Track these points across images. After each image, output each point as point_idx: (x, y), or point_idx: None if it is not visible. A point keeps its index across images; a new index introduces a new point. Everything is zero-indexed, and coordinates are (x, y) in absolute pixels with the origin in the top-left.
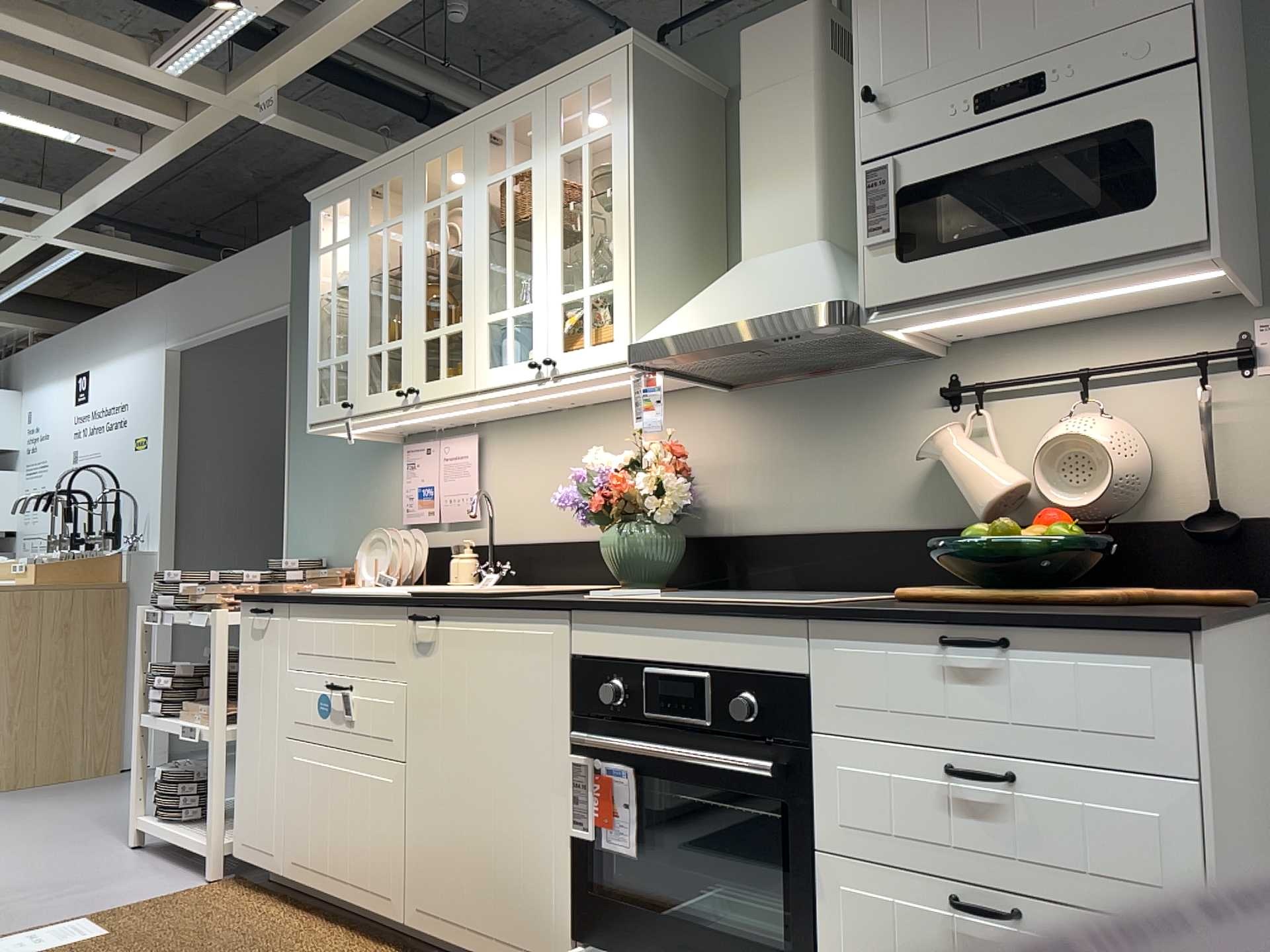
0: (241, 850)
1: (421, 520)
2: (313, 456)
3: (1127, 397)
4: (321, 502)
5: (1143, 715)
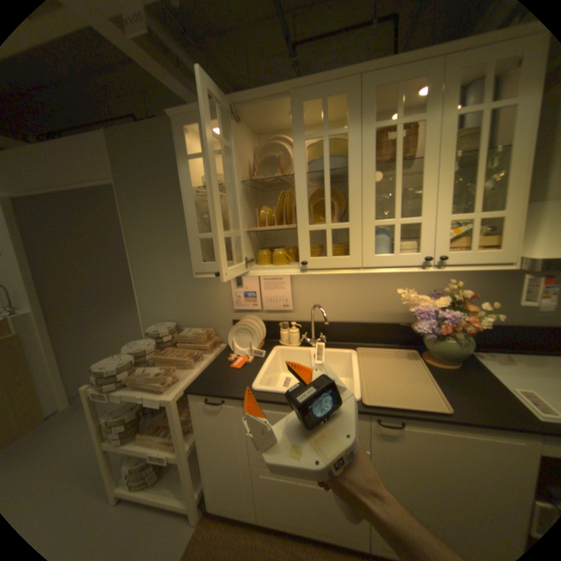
0: (215, 512)
1: (248, 308)
2: (152, 269)
3: None
4: (164, 294)
5: None
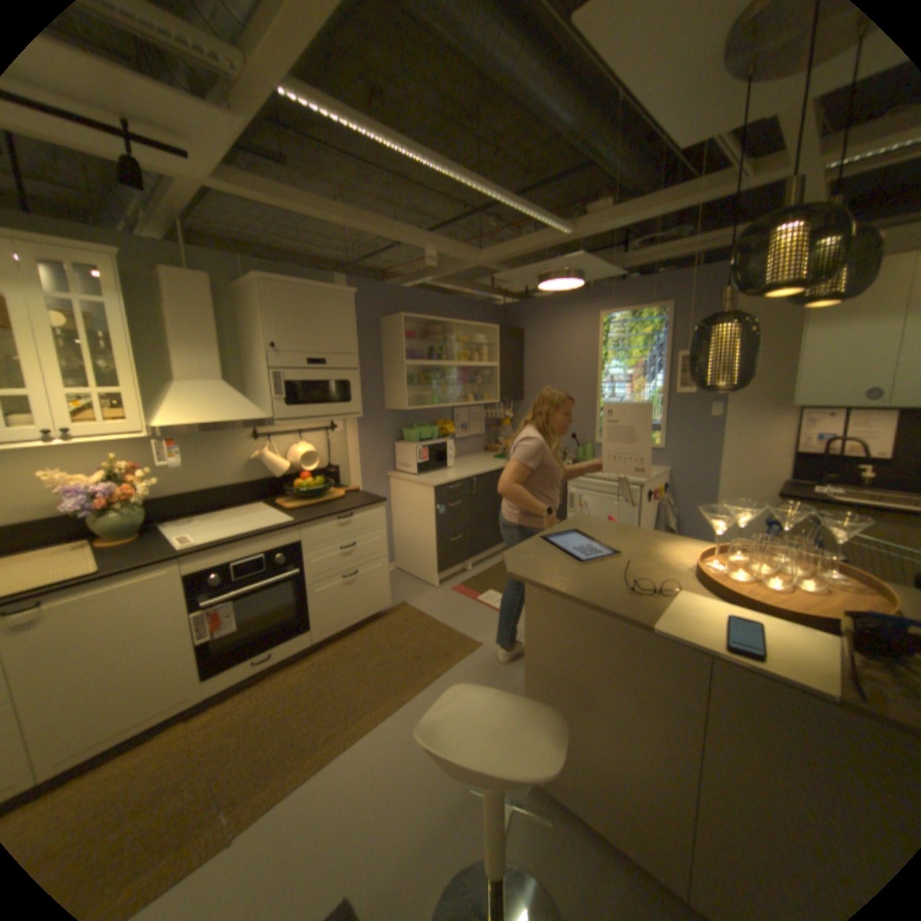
0: None
1: None
2: None
3: (308, 437)
4: None
5: (376, 521)
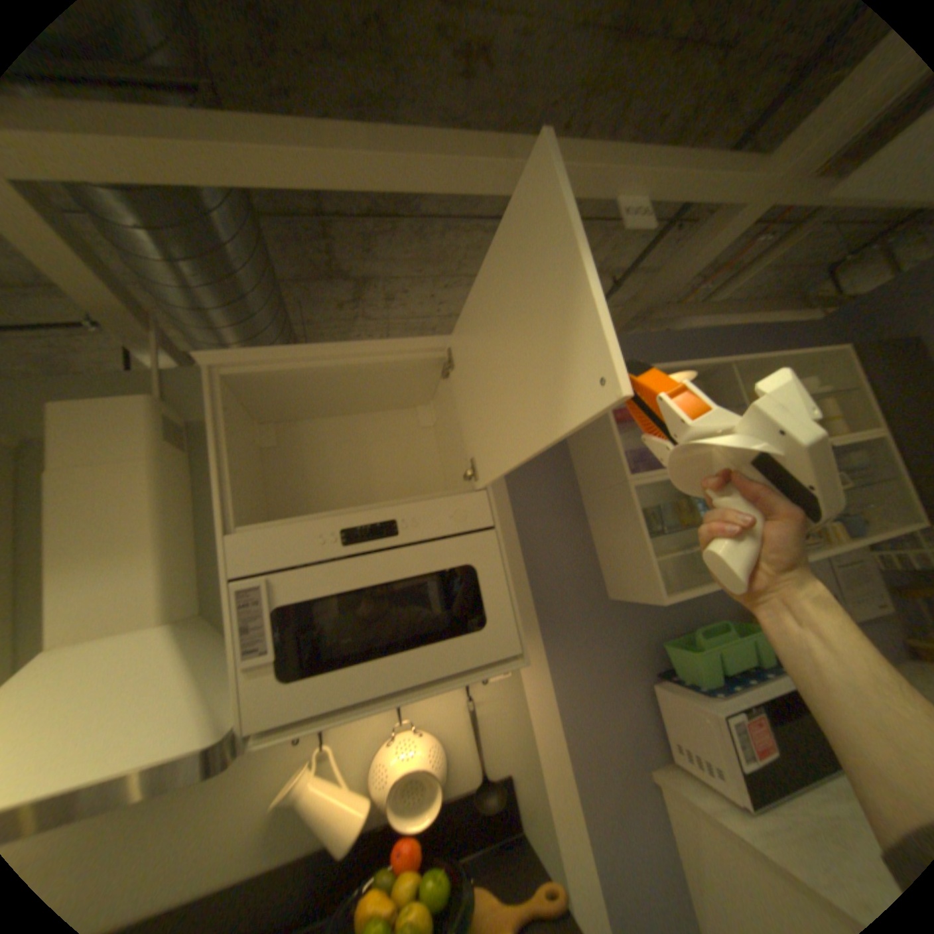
0: None
1: None
2: None
3: (421, 709)
4: None
5: None
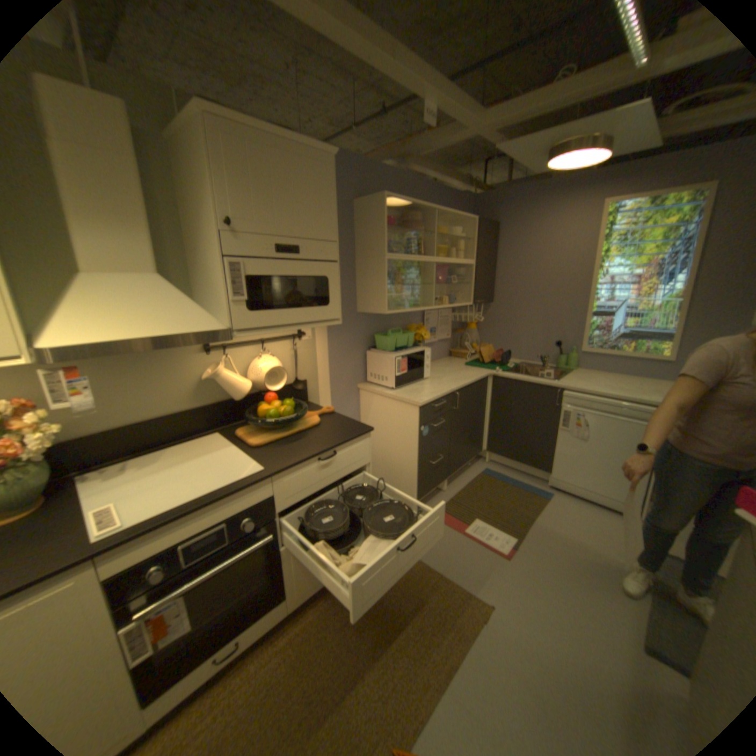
0: None
1: None
2: None
3: (271, 347)
4: None
5: (361, 455)
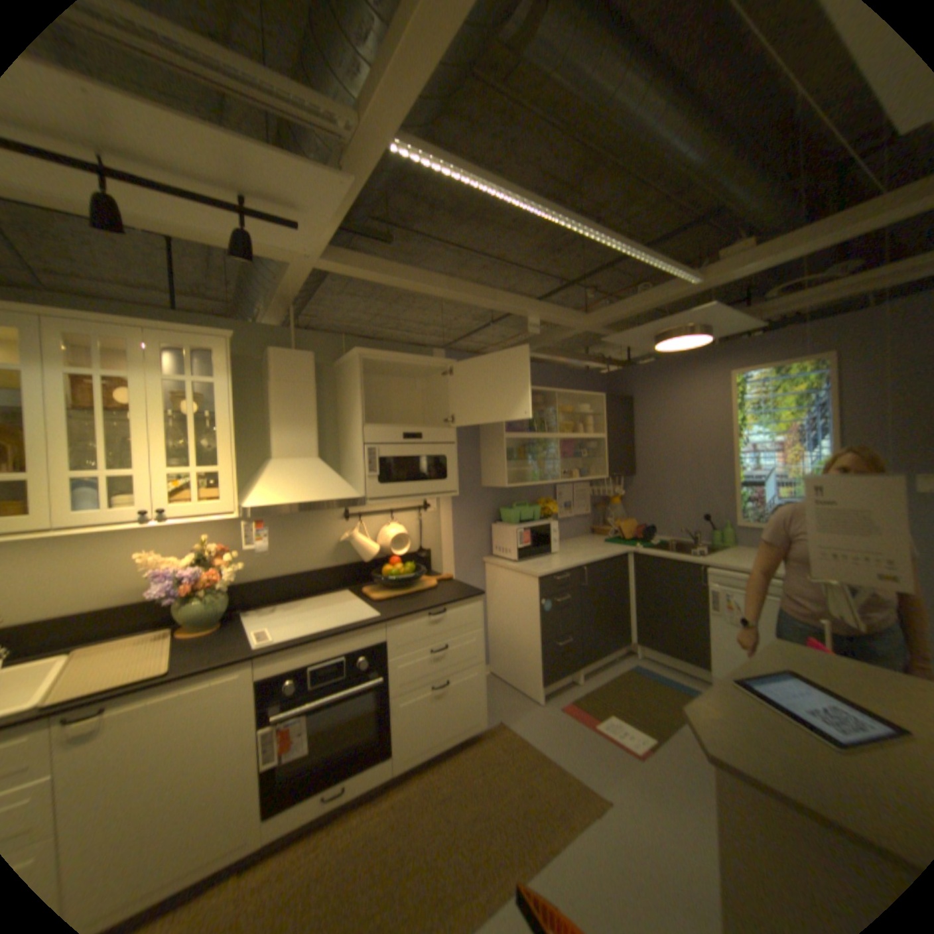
0: None
1: None
2: None
3: (399, 516)
4: None
5: (472, 617)
